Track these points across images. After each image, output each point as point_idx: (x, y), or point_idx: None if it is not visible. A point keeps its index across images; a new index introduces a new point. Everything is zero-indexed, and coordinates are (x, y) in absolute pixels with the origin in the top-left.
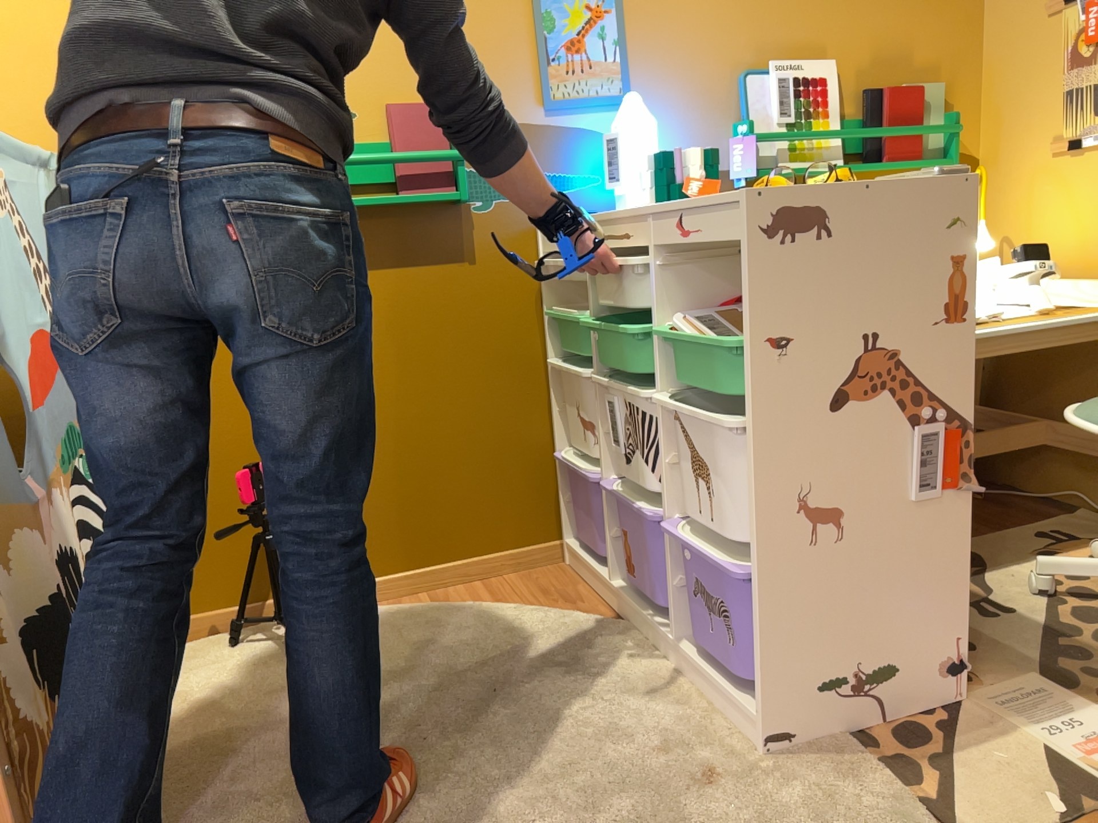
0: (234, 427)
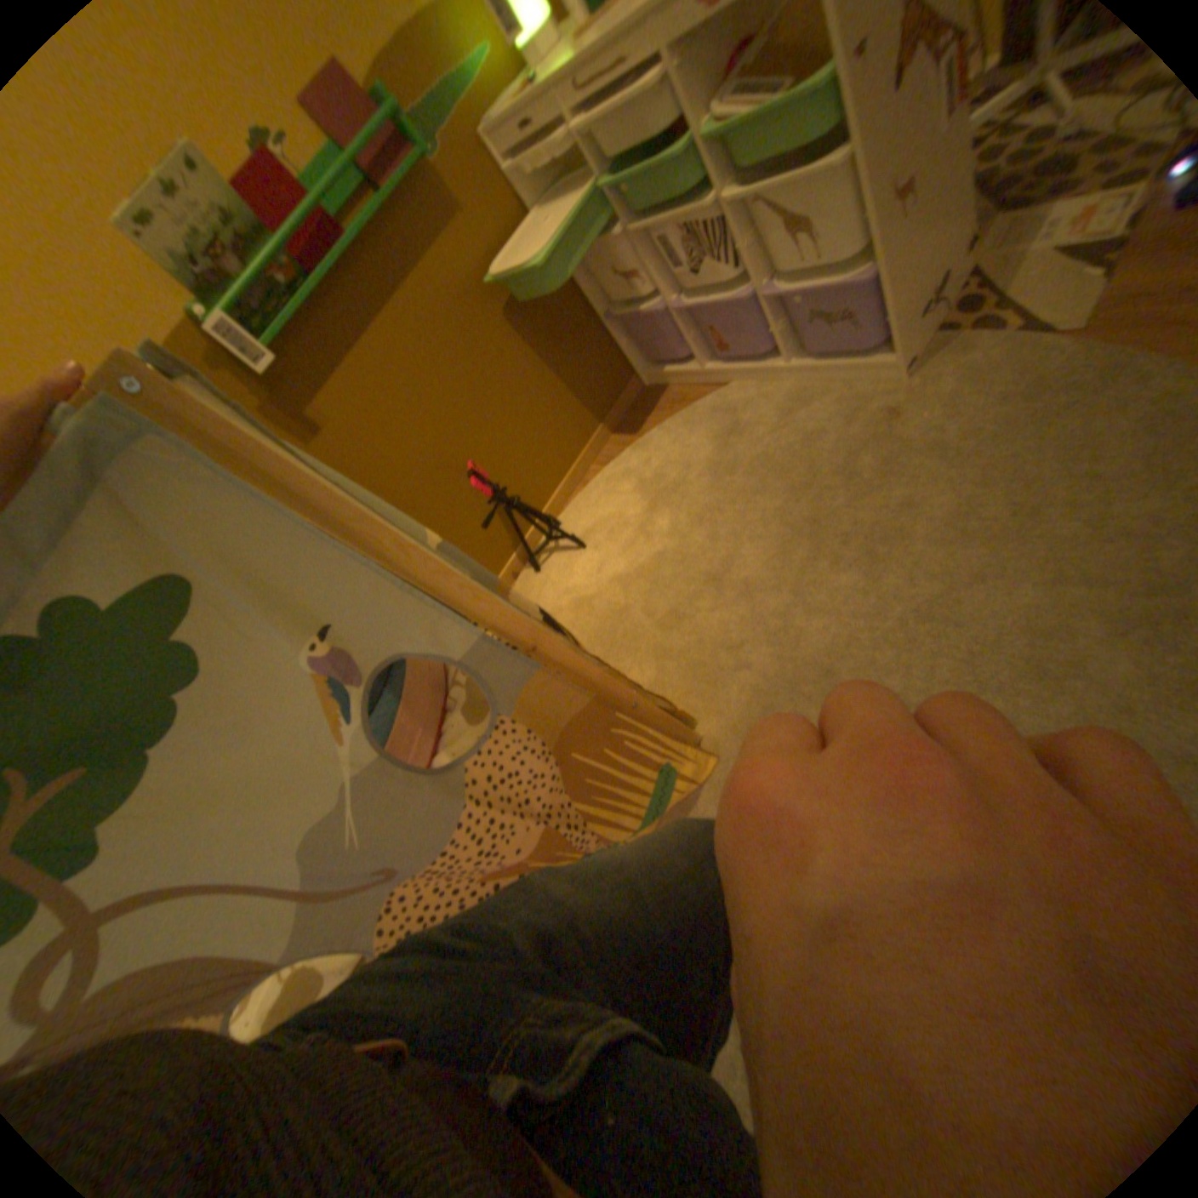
0: (428, 464)
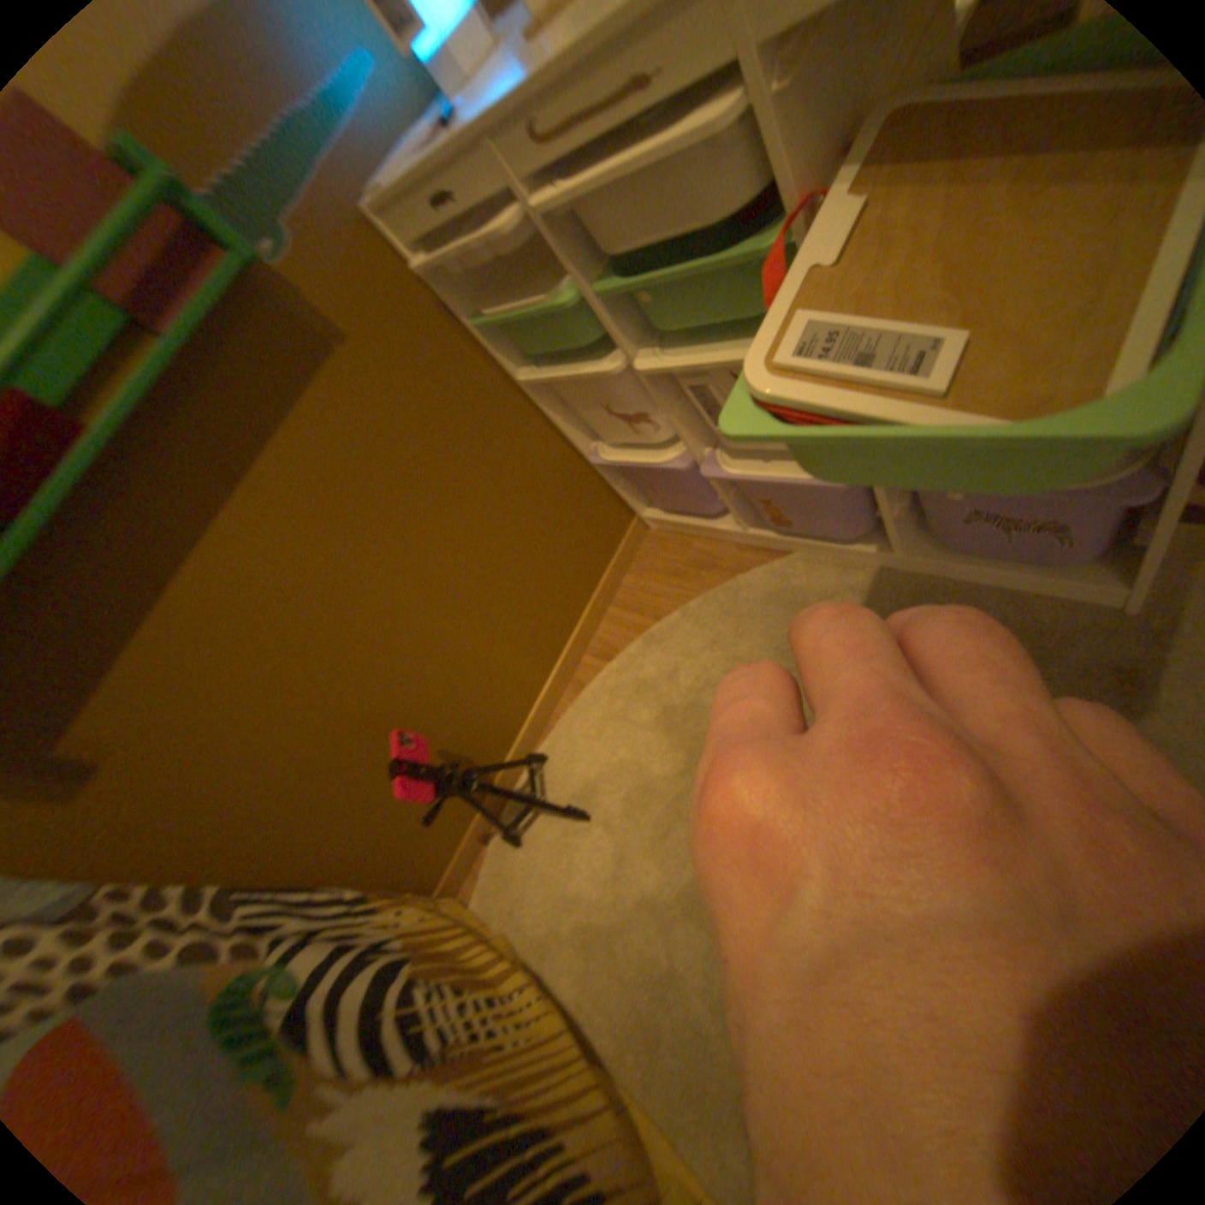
0: (323, 746)
